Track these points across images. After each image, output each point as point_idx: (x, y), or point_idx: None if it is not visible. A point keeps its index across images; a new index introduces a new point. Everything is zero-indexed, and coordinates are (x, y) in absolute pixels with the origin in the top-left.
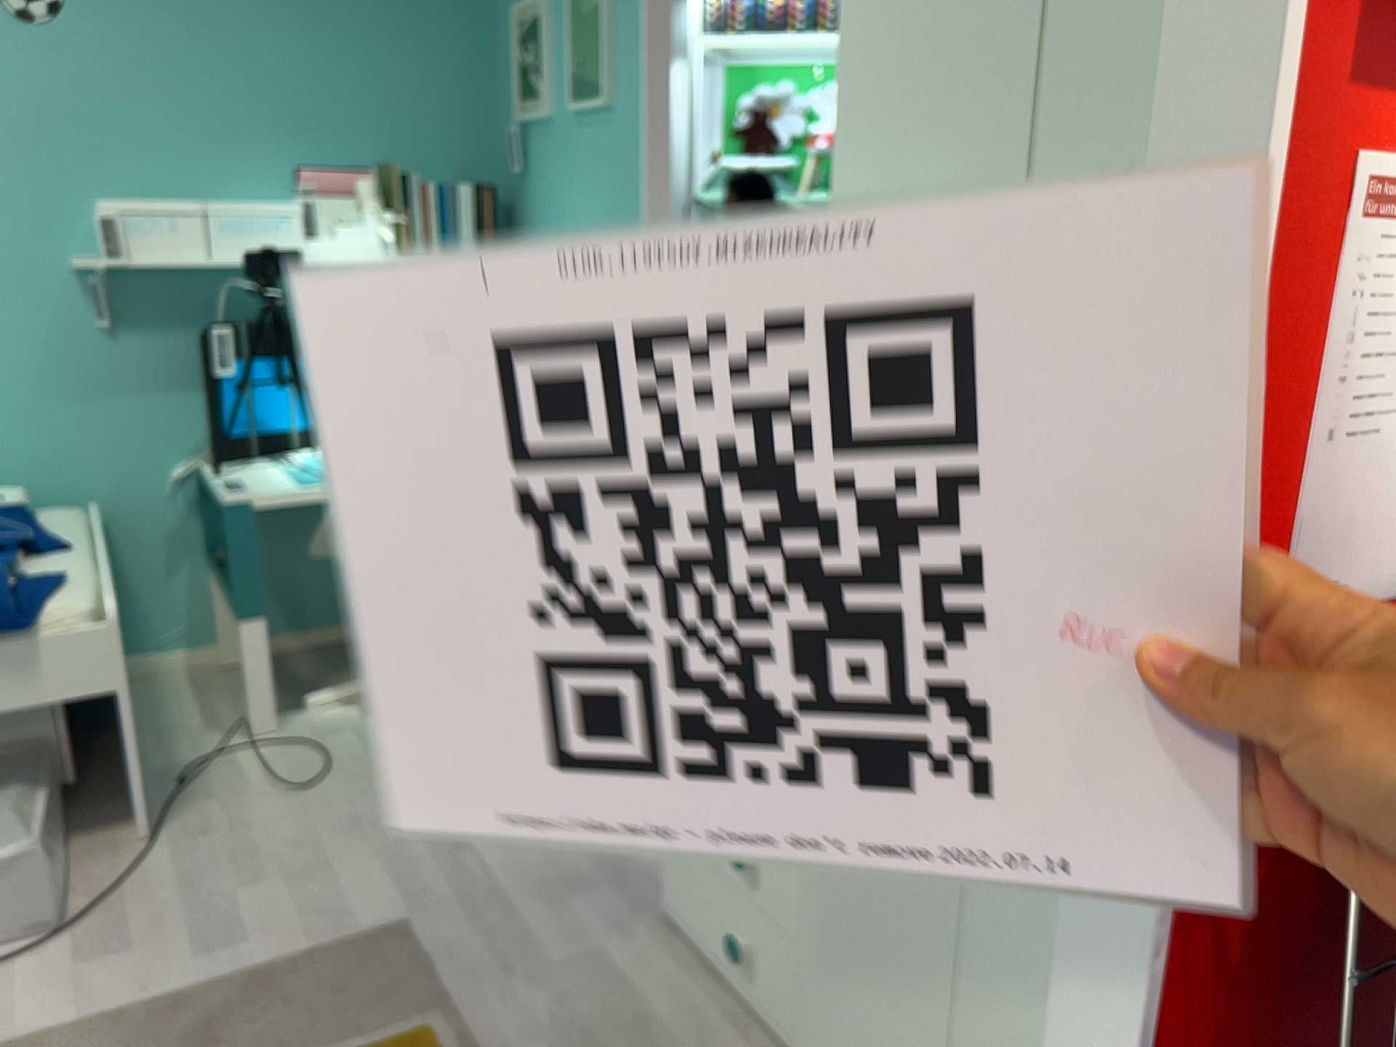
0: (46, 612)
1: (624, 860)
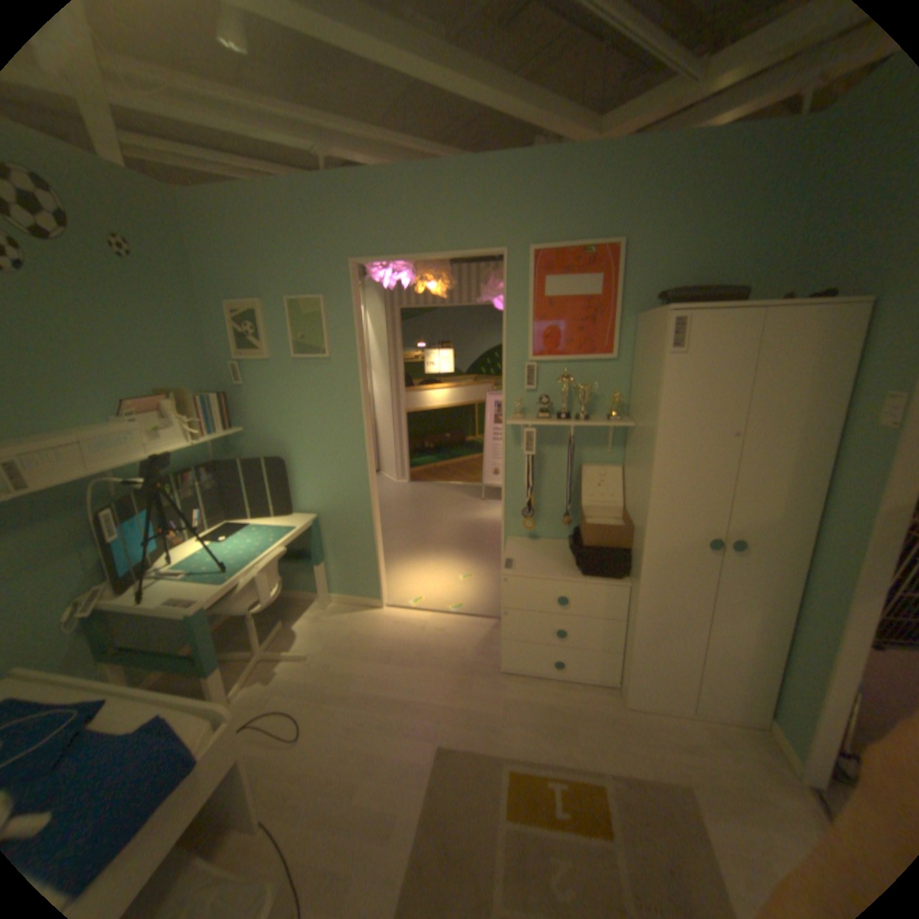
0: (192, 744)
1: (464, 665)
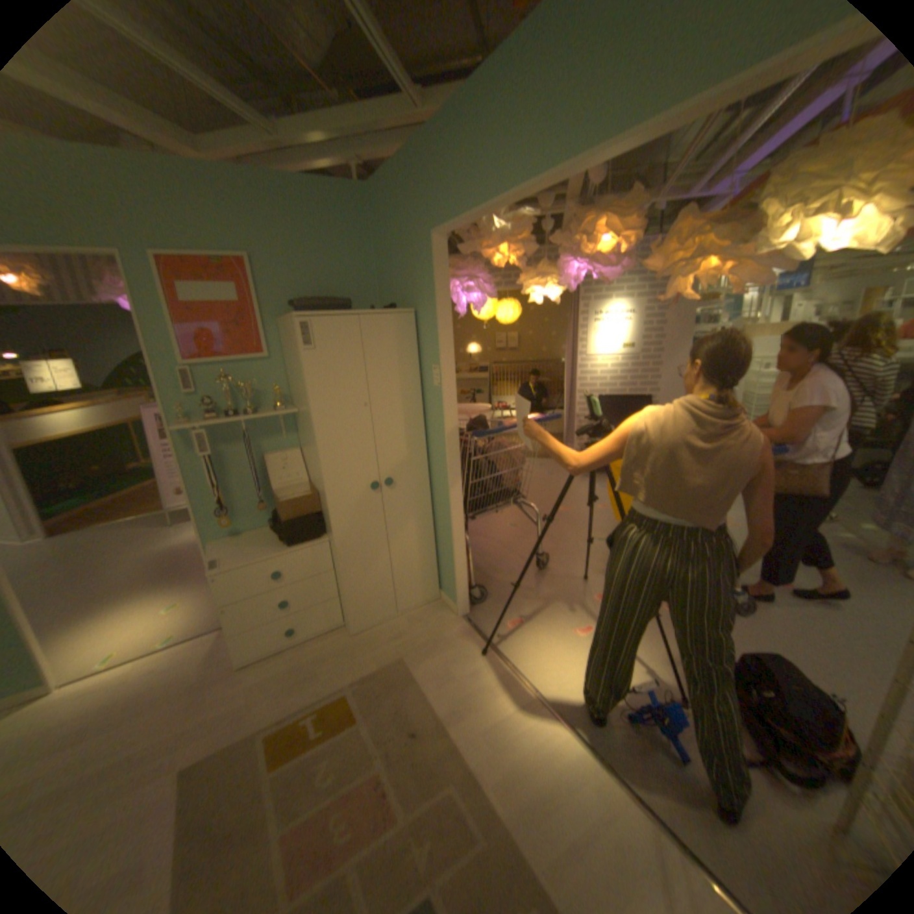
0: None
1: (189, 688)
